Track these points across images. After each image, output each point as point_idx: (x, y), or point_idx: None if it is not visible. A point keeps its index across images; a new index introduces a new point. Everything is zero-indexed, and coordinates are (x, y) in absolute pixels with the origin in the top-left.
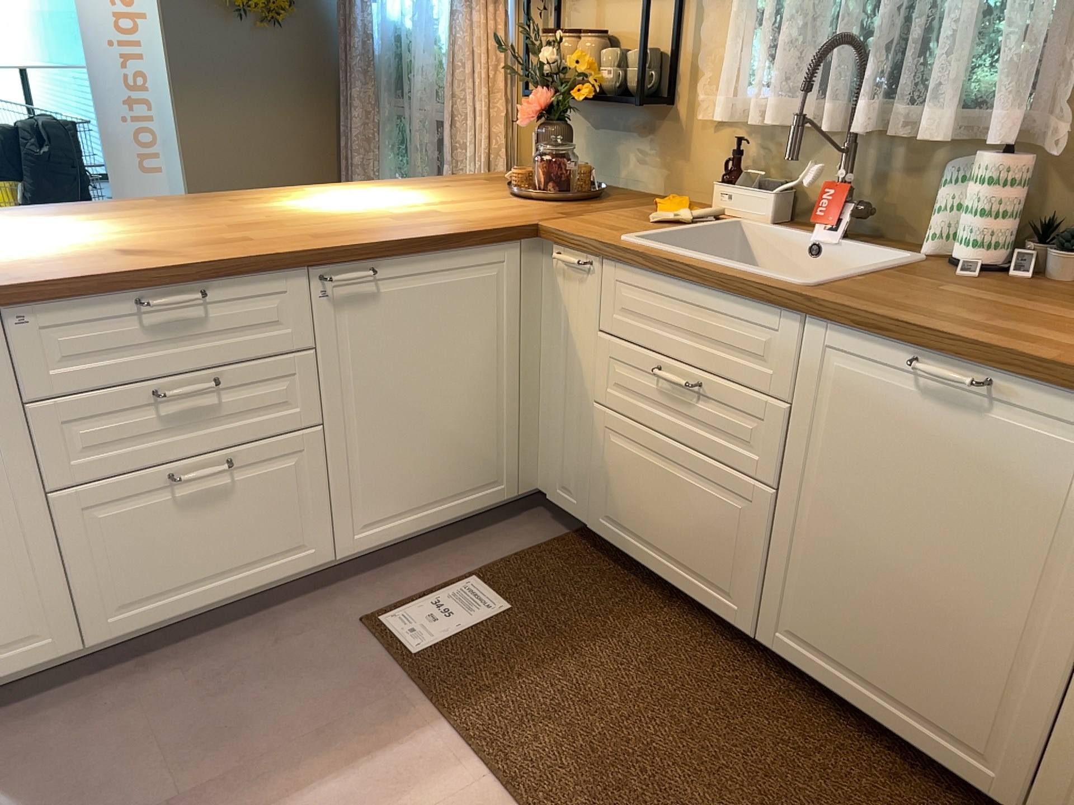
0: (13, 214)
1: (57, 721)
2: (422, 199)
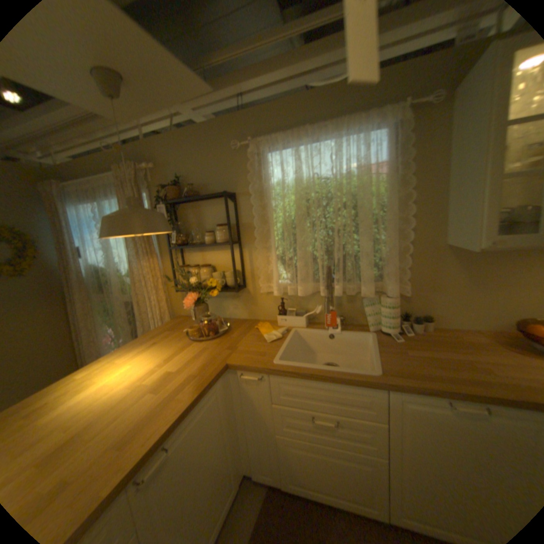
0: None
1: None
2: (151, 361)
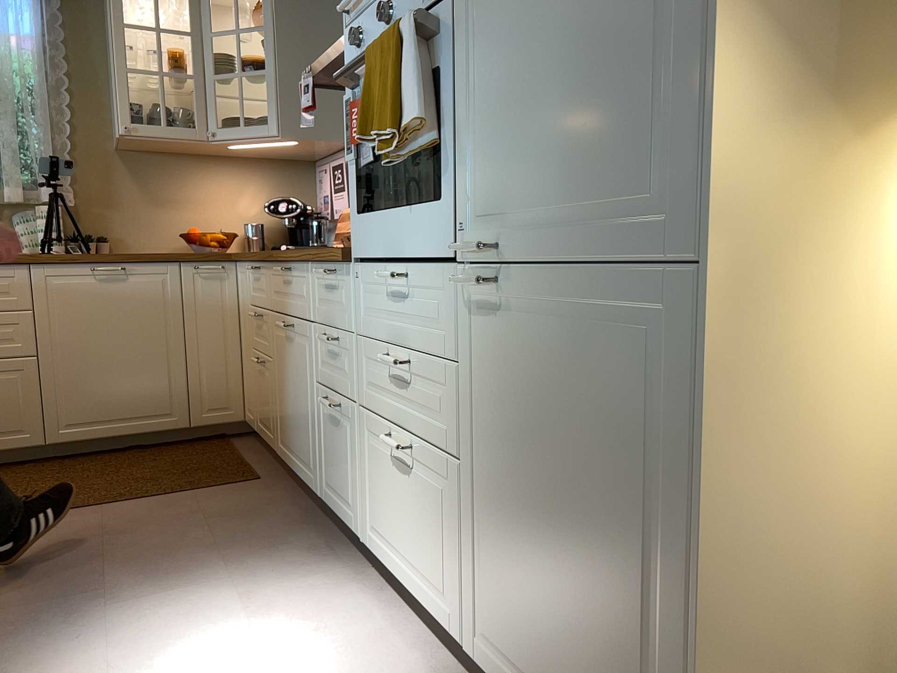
0: None
1: None
2: None
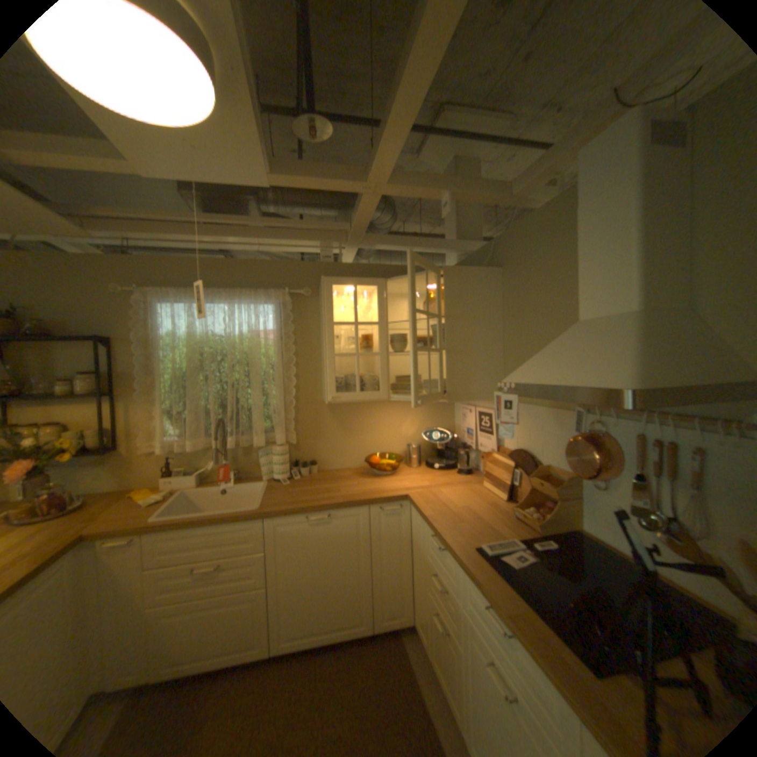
0: None
1: None
2: None
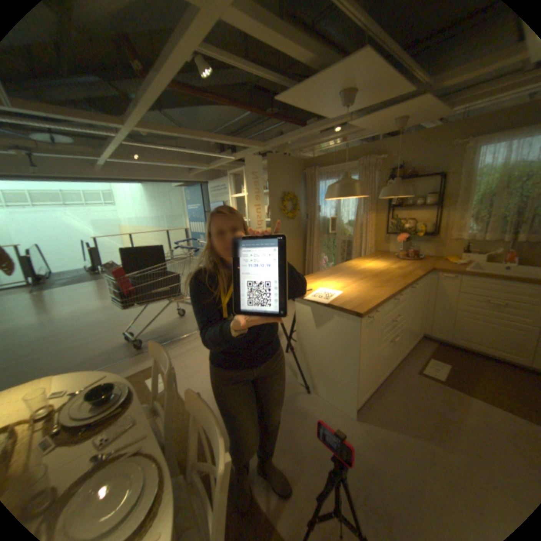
0: (311, 278)
1: (380, 410)
2: (385, 262)
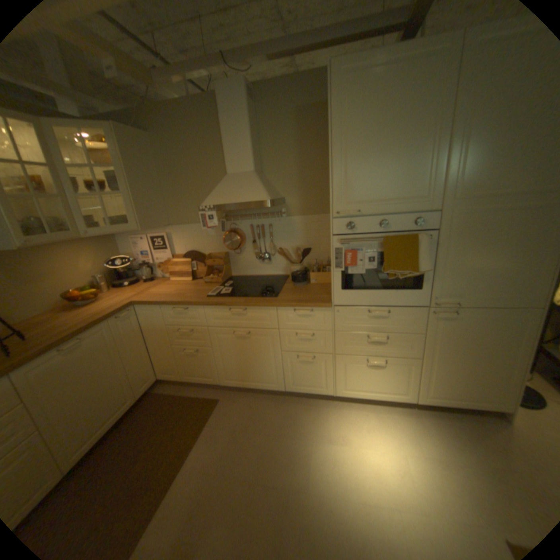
0: None
1: None
2: None
